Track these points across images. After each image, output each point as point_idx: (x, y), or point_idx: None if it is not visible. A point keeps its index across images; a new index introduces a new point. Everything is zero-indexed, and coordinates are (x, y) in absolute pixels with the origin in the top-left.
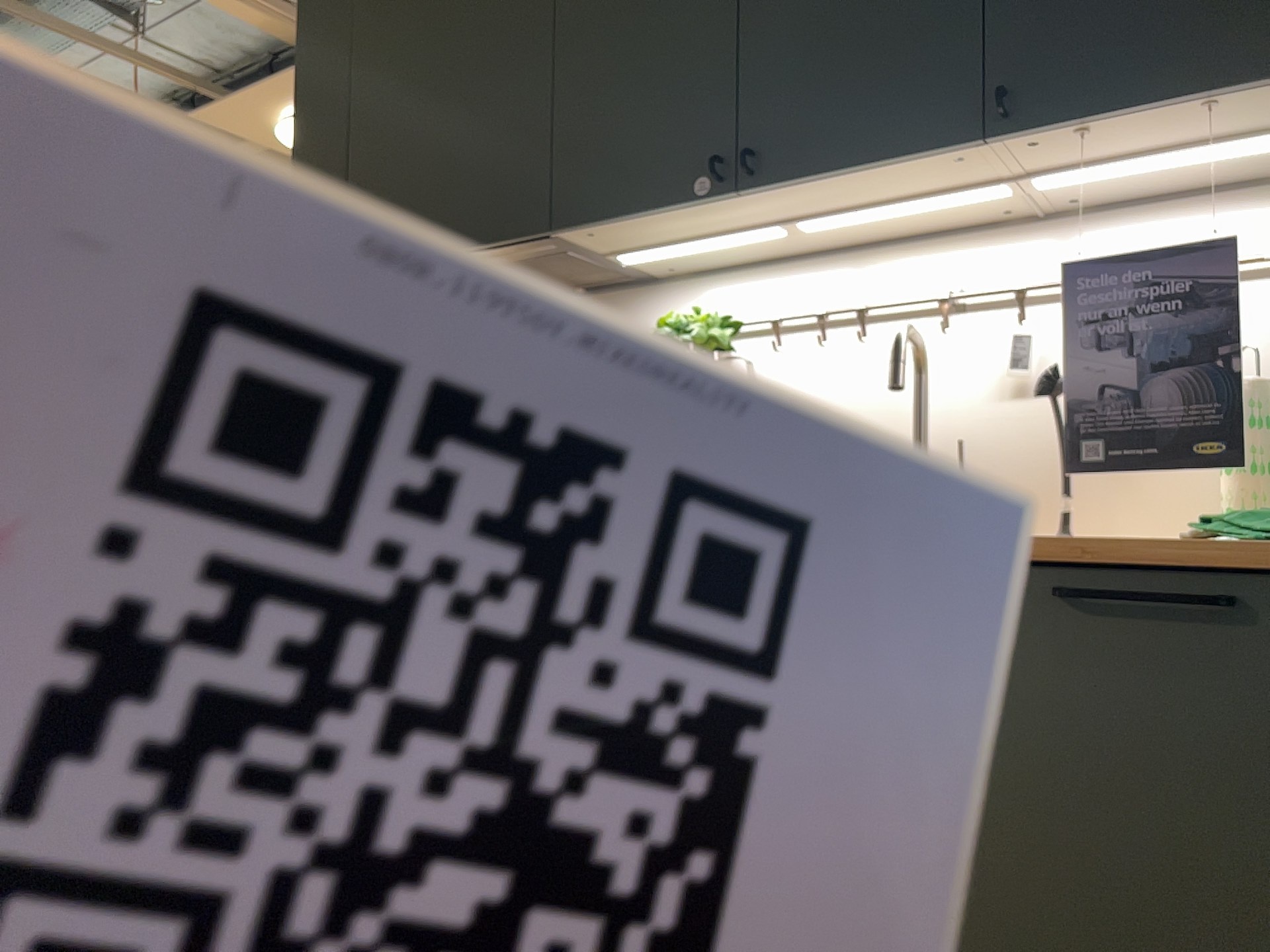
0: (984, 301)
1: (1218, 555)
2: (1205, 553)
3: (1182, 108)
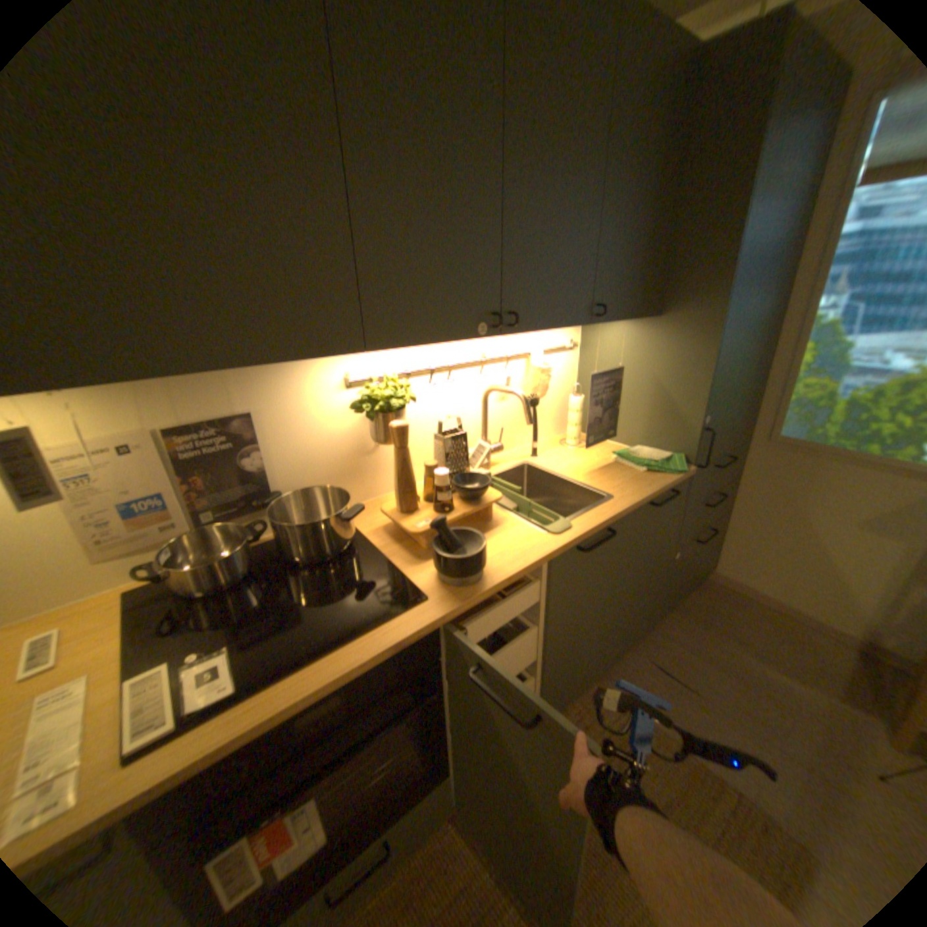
0: (492, 359)
1: (669, 480)
2: (676, 483)
3: (624, 319)
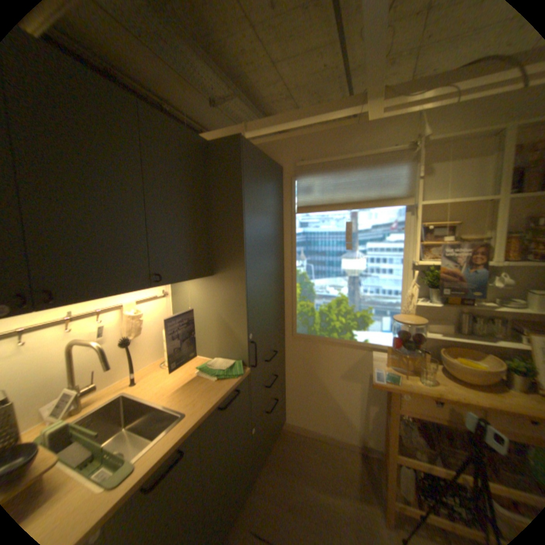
0: (82, 315)
1: (232, 384)
2: (236, 386)
3: (186, 280)
